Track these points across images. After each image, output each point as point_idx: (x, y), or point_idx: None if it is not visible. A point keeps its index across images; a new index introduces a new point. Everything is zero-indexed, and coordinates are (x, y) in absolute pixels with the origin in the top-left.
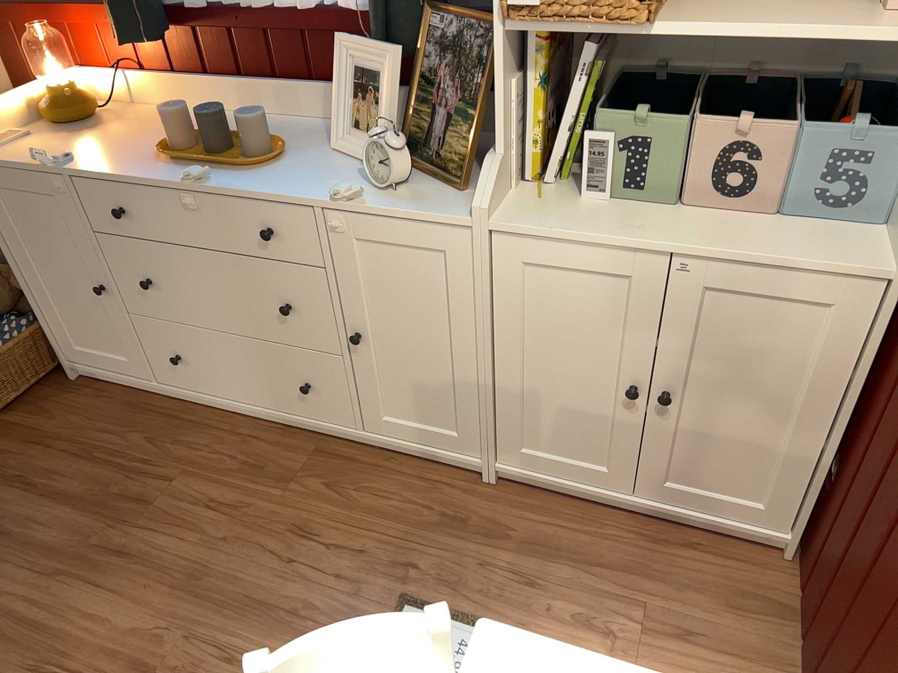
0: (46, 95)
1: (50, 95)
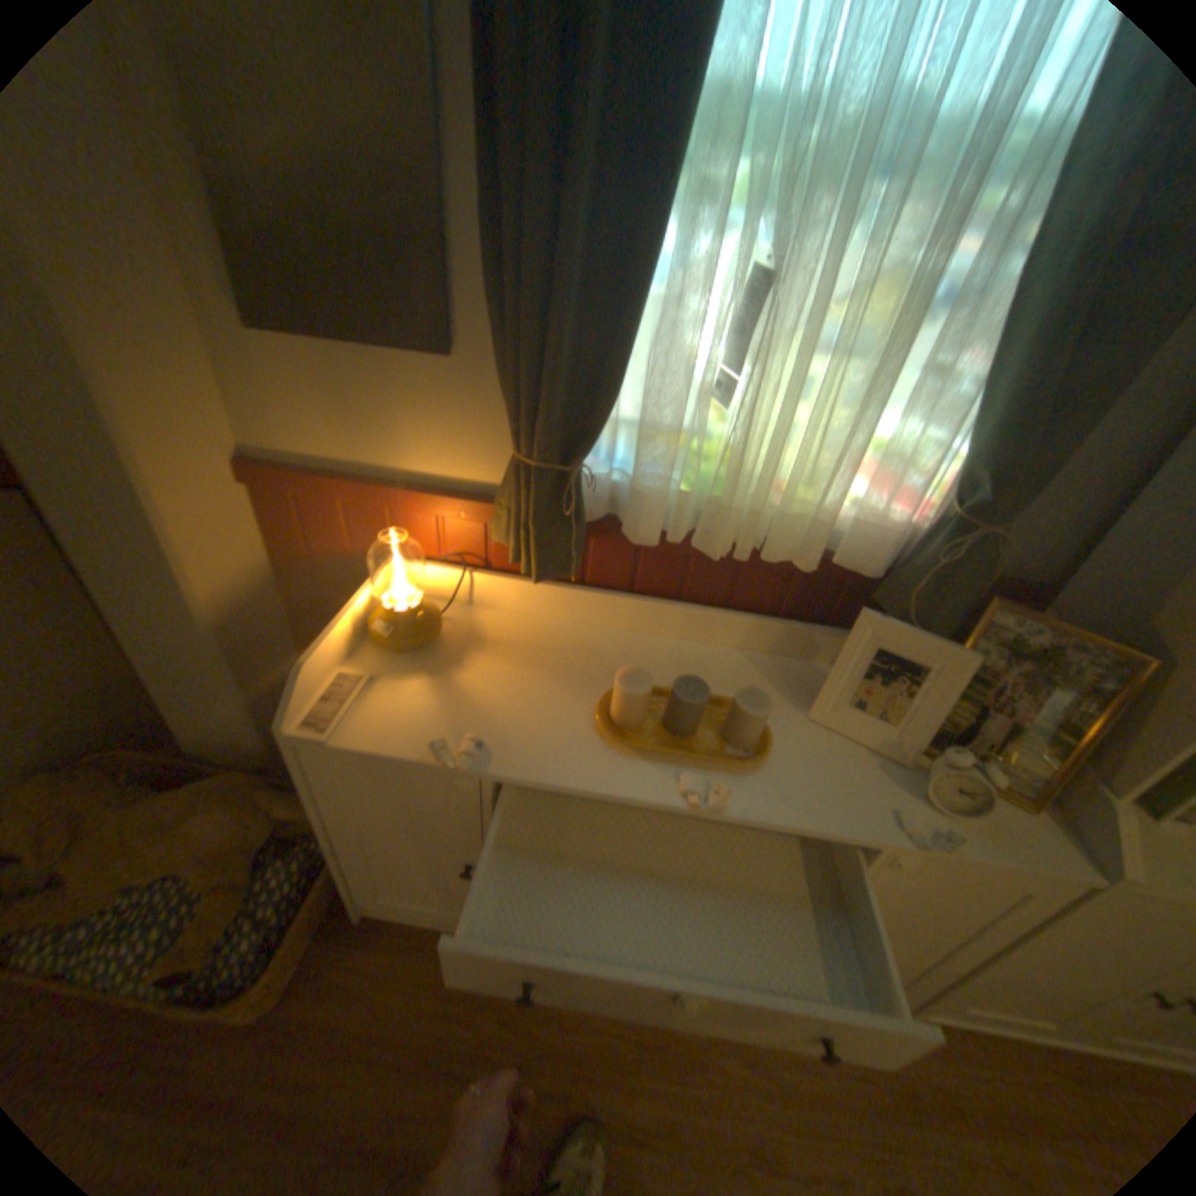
0: (384, 615)
1: (395, 618)
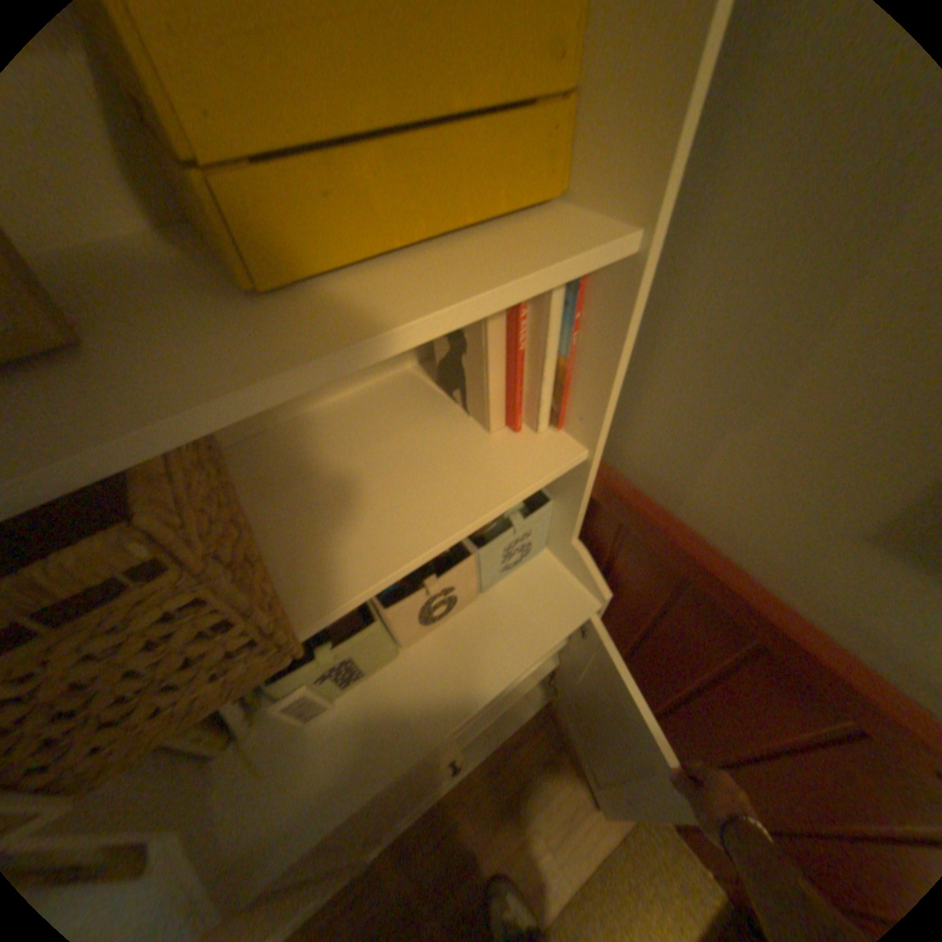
0: None
1: None
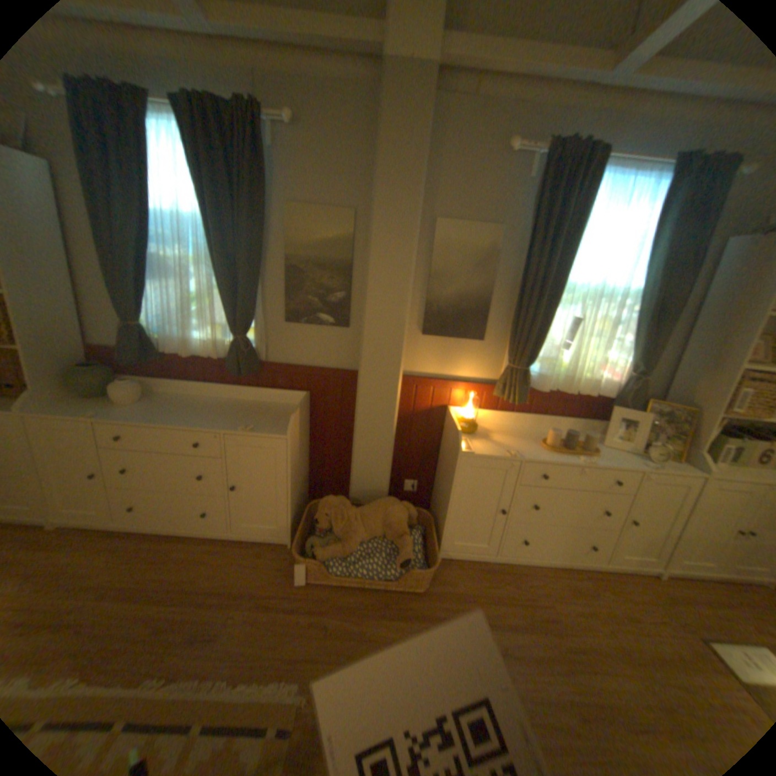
0: (462, 421)
1: (467, 422)
